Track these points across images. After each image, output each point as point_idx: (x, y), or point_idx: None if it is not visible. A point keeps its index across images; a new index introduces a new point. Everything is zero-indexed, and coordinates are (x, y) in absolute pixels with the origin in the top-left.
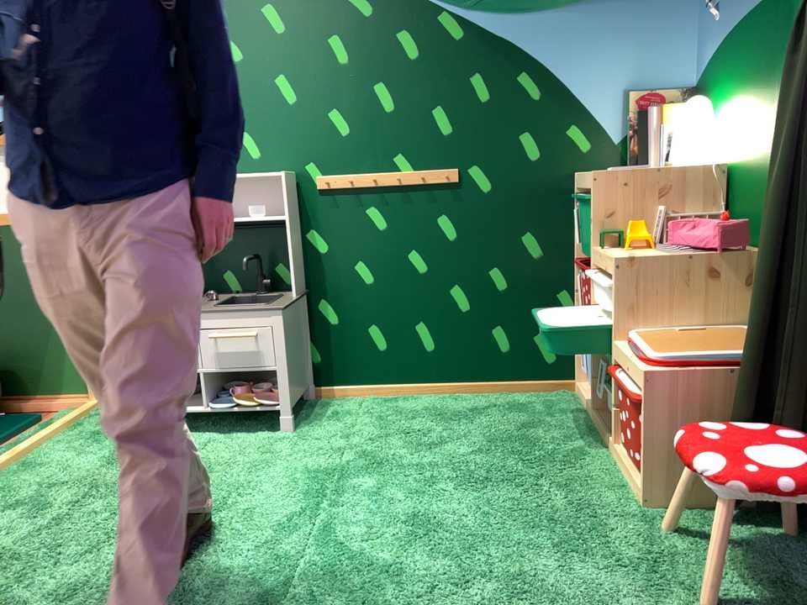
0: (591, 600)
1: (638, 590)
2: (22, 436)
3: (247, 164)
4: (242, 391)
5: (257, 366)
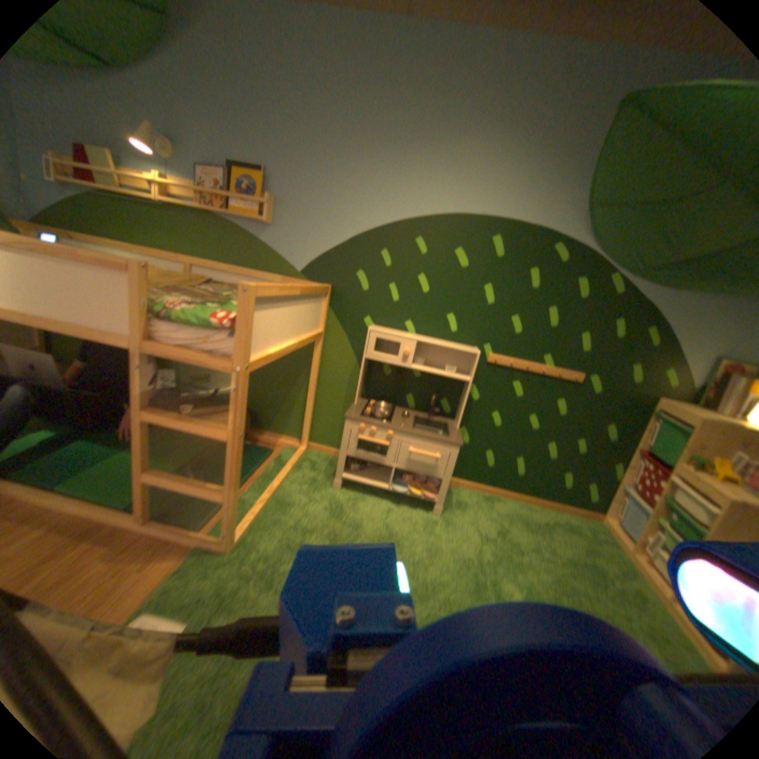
0: None
1: None
2: (265, 466)
3: (444, 331)
4: (409, 476)
5: (431, 471)
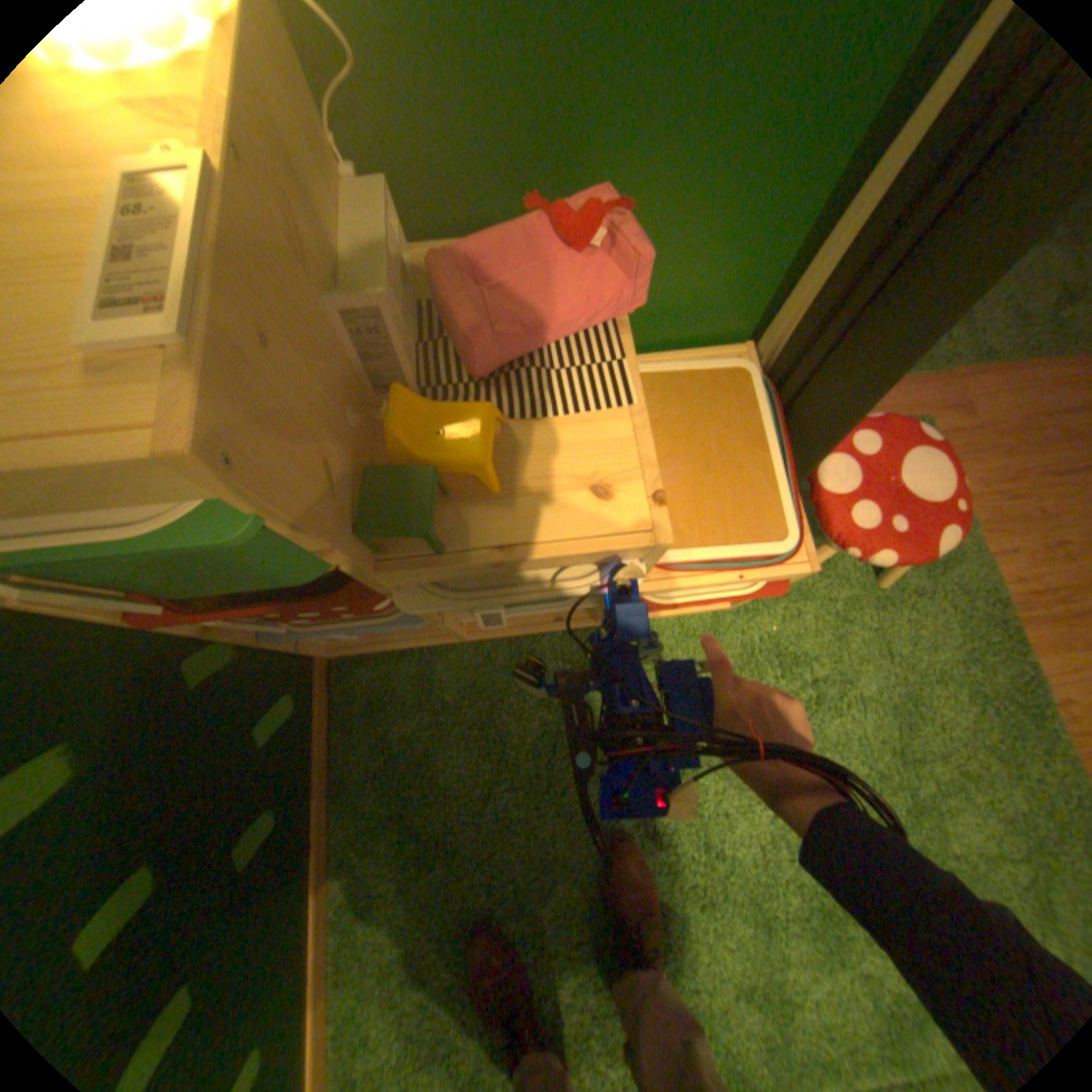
0: (905, 684)
1: (876, 638)
2: None
3: None
4: None
5: None
